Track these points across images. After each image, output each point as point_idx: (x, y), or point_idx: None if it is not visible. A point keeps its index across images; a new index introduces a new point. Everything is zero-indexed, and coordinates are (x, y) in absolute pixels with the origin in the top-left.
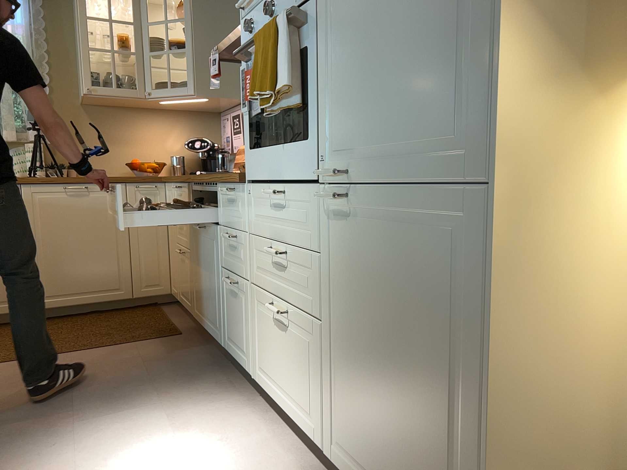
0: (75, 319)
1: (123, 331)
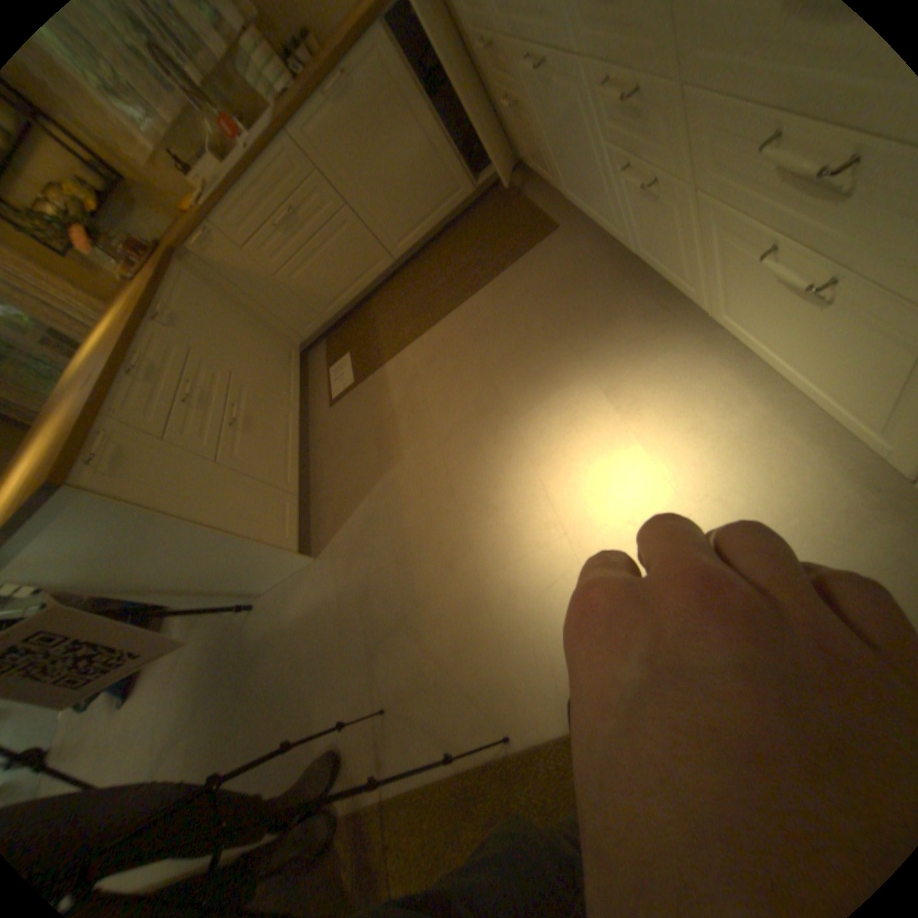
0: (437, 247)
1: (490, 246)
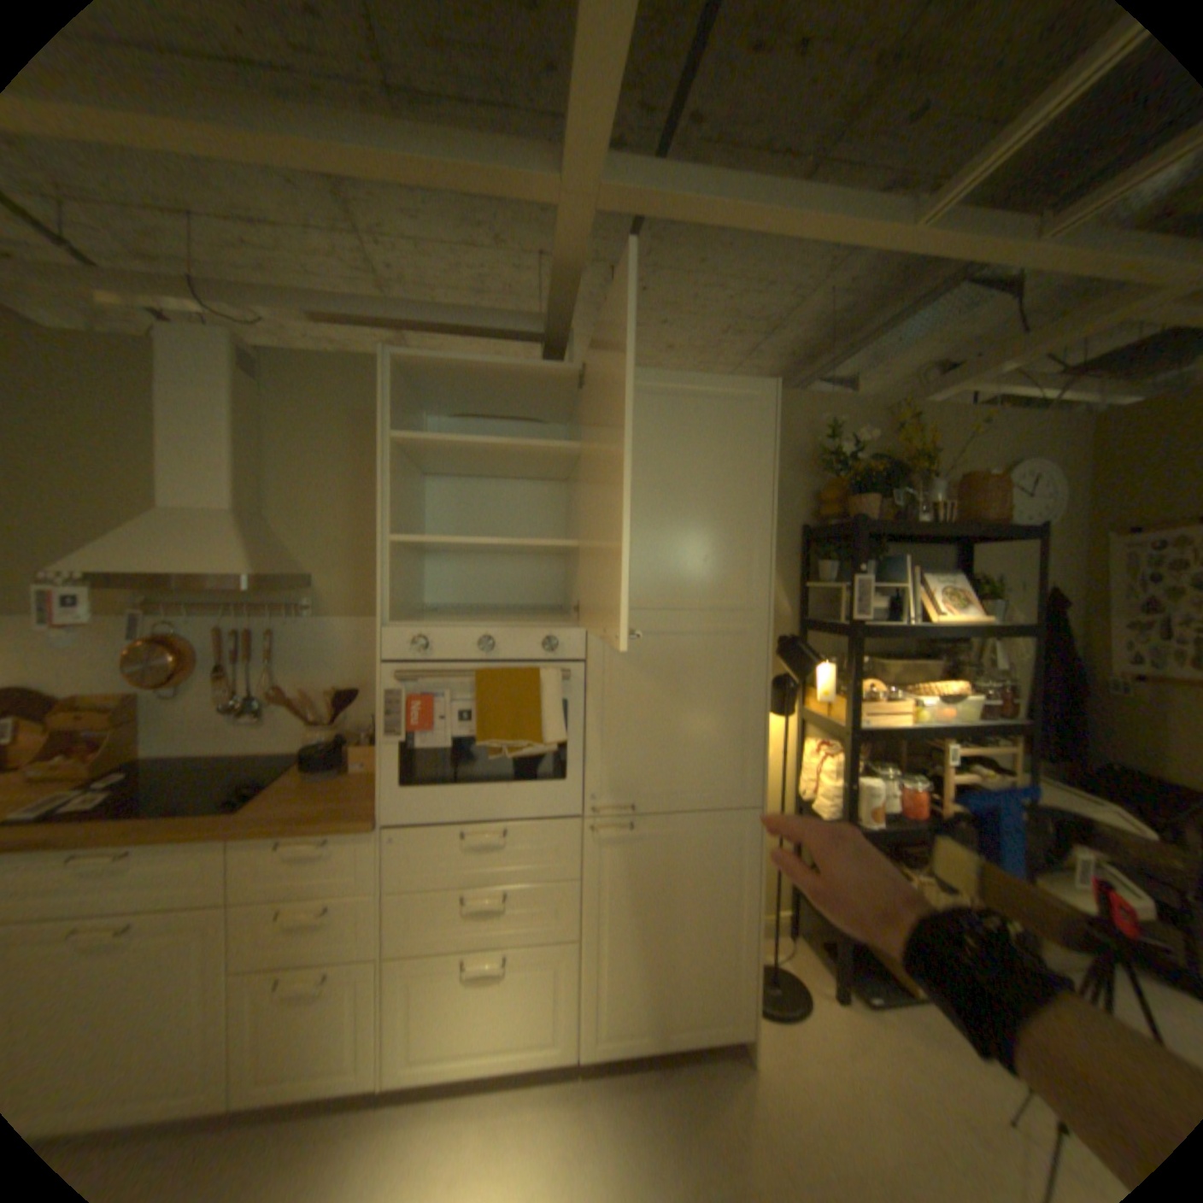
0: None
1: None
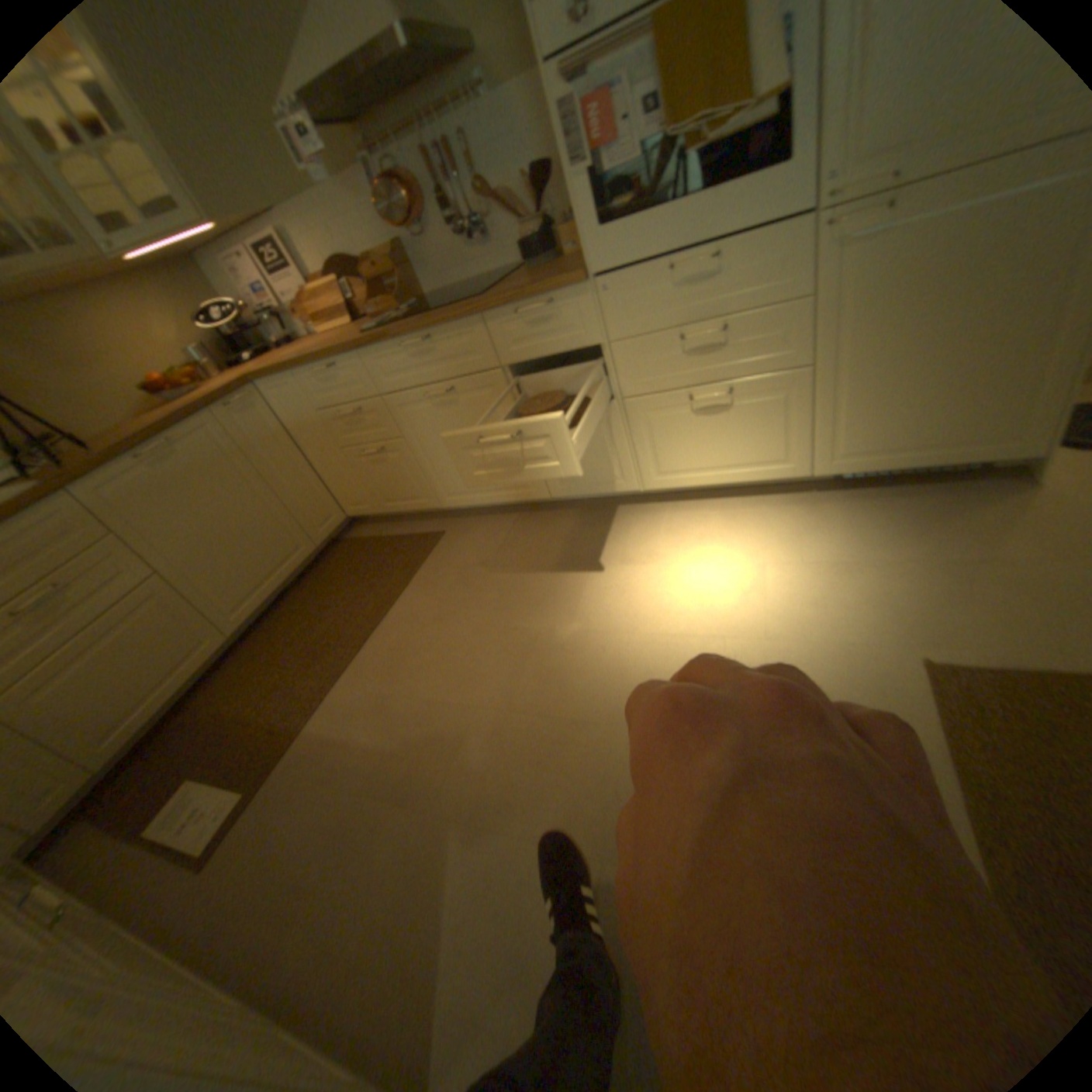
0: (283, 610)
1: (375, 573)
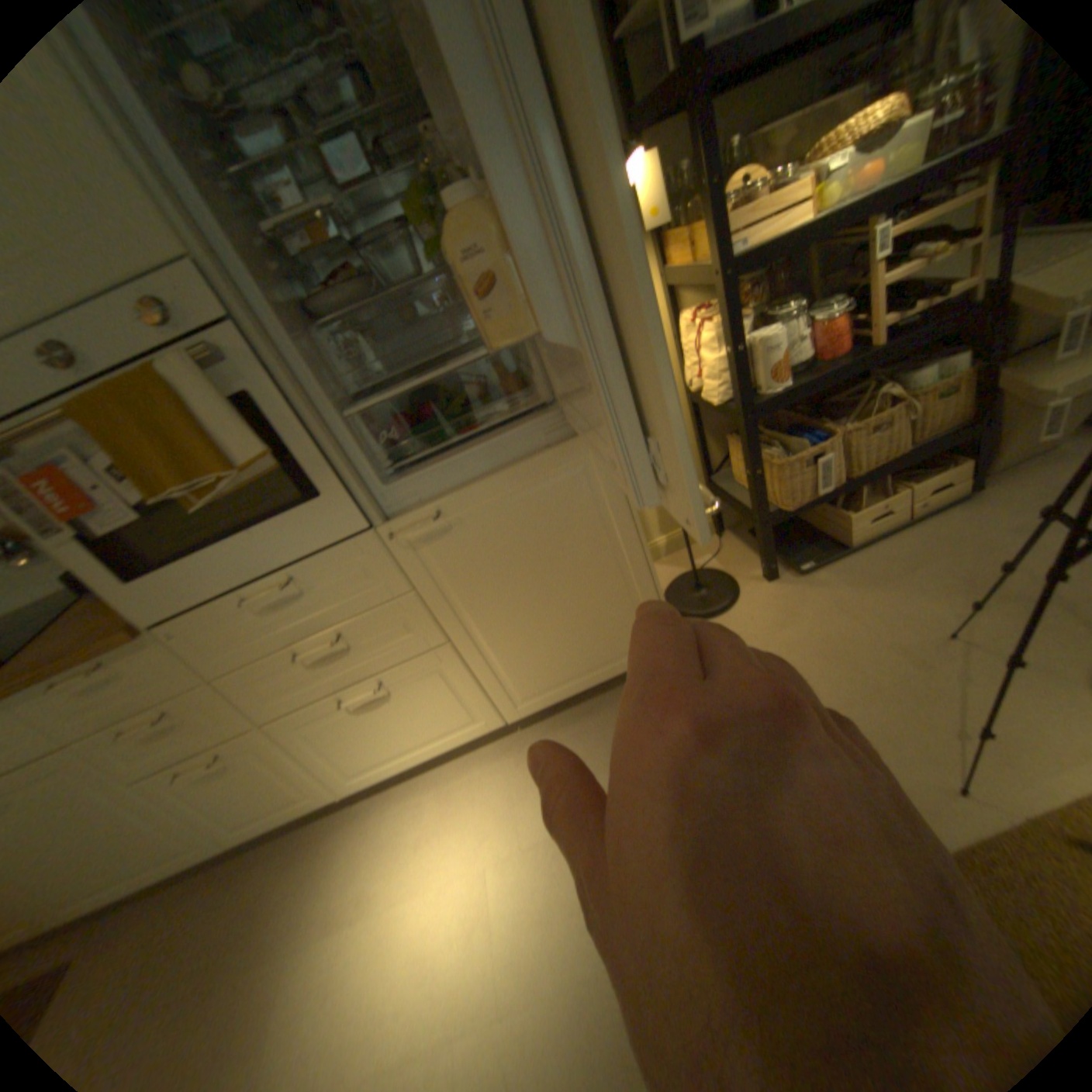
0: None
1: None
